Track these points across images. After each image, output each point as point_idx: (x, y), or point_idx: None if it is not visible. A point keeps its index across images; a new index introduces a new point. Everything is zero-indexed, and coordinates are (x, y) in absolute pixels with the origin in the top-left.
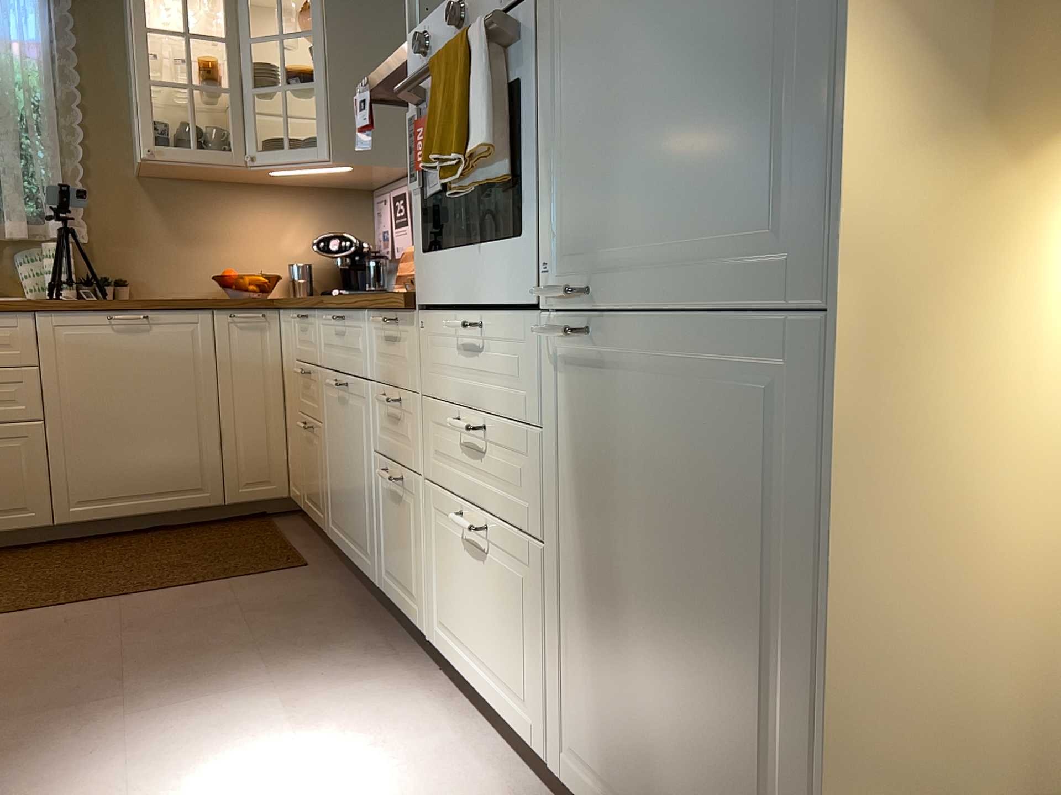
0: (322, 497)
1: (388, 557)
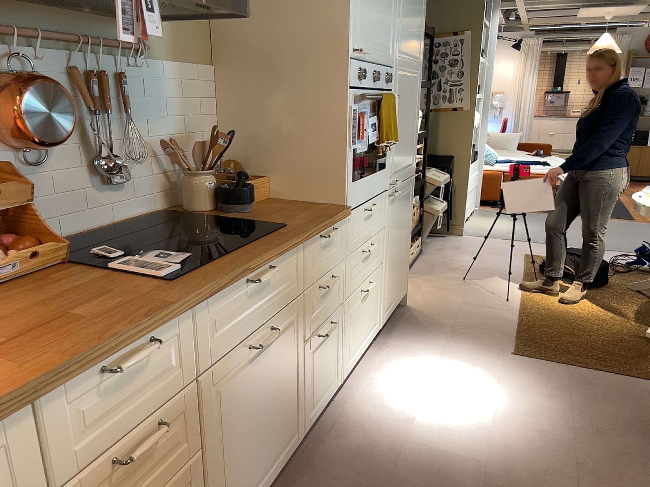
0: None
1: (314, 394)
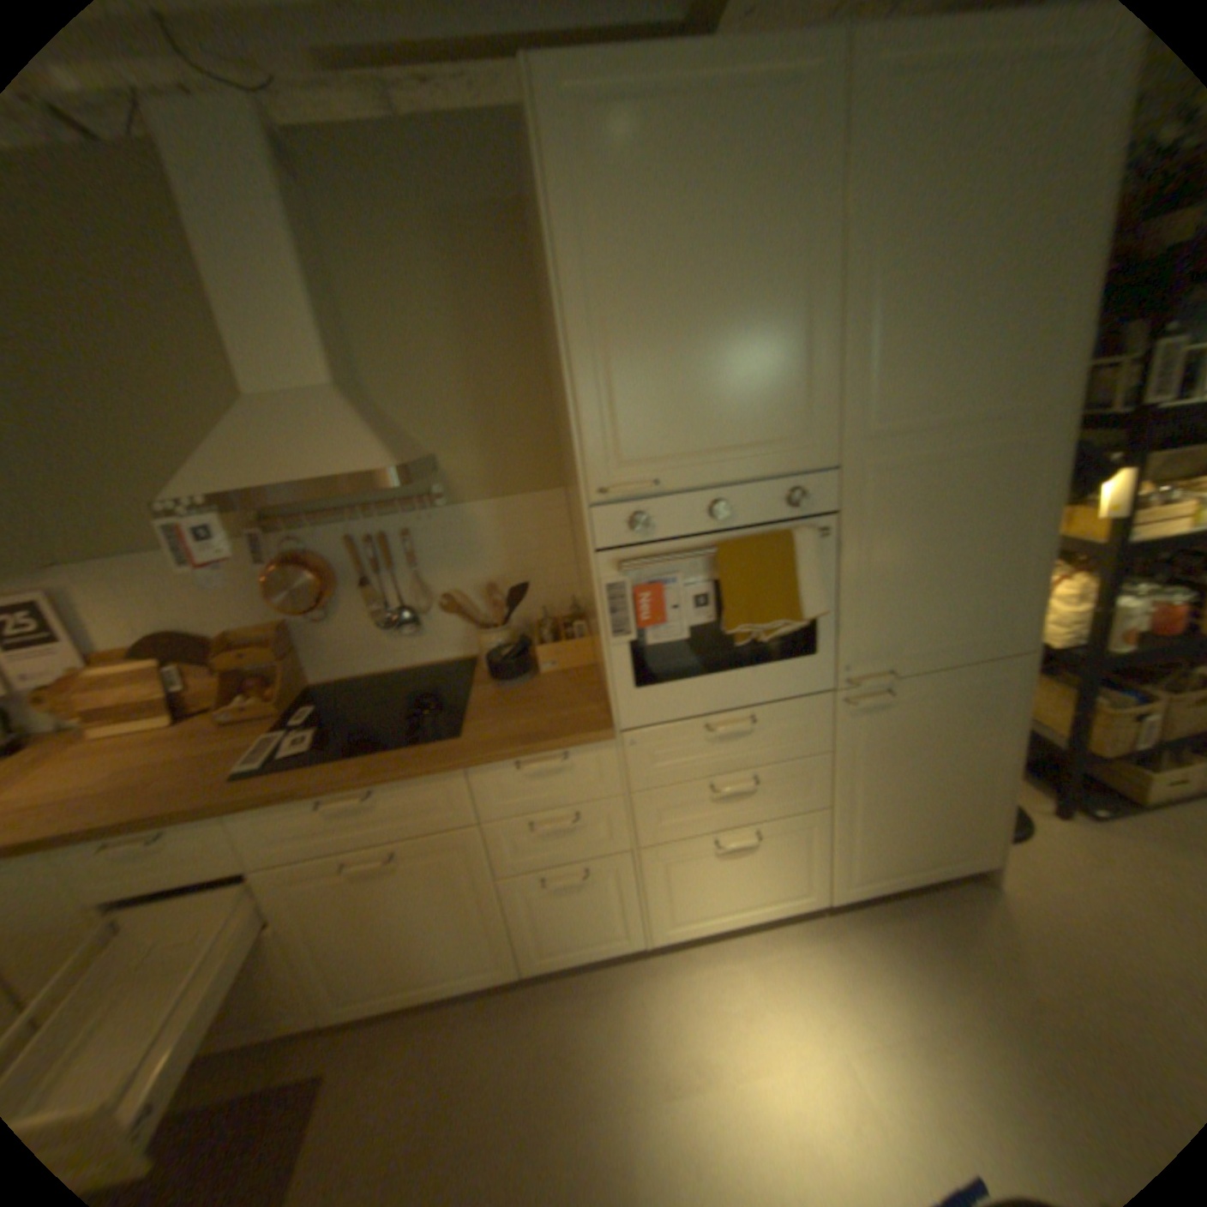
0: (286, 1001)
1: (548, 941)
